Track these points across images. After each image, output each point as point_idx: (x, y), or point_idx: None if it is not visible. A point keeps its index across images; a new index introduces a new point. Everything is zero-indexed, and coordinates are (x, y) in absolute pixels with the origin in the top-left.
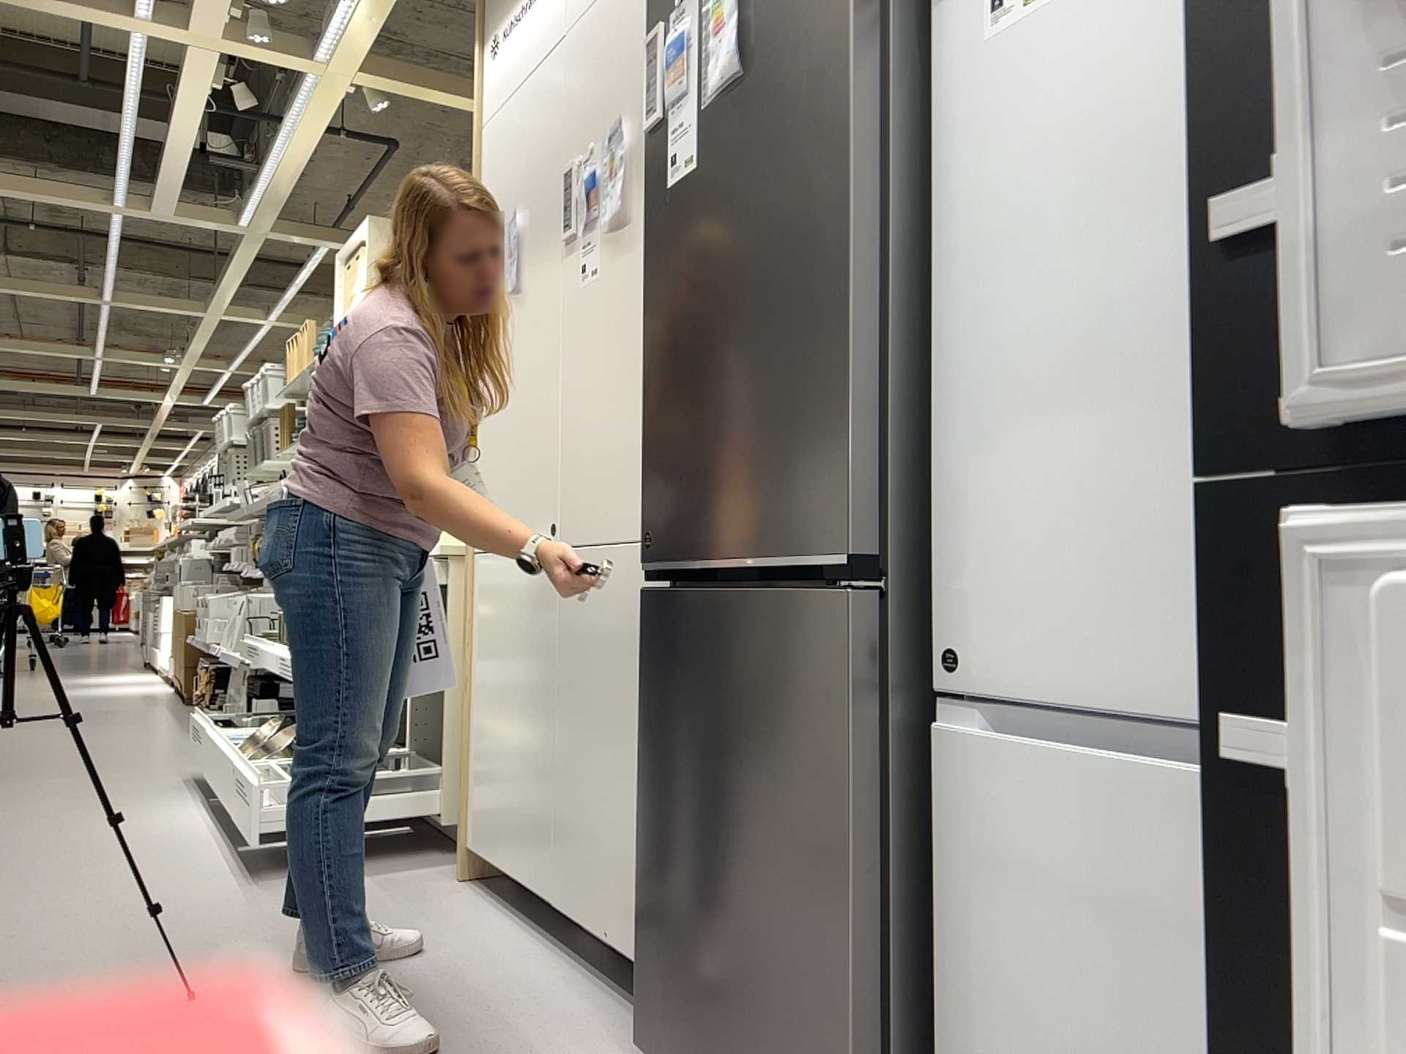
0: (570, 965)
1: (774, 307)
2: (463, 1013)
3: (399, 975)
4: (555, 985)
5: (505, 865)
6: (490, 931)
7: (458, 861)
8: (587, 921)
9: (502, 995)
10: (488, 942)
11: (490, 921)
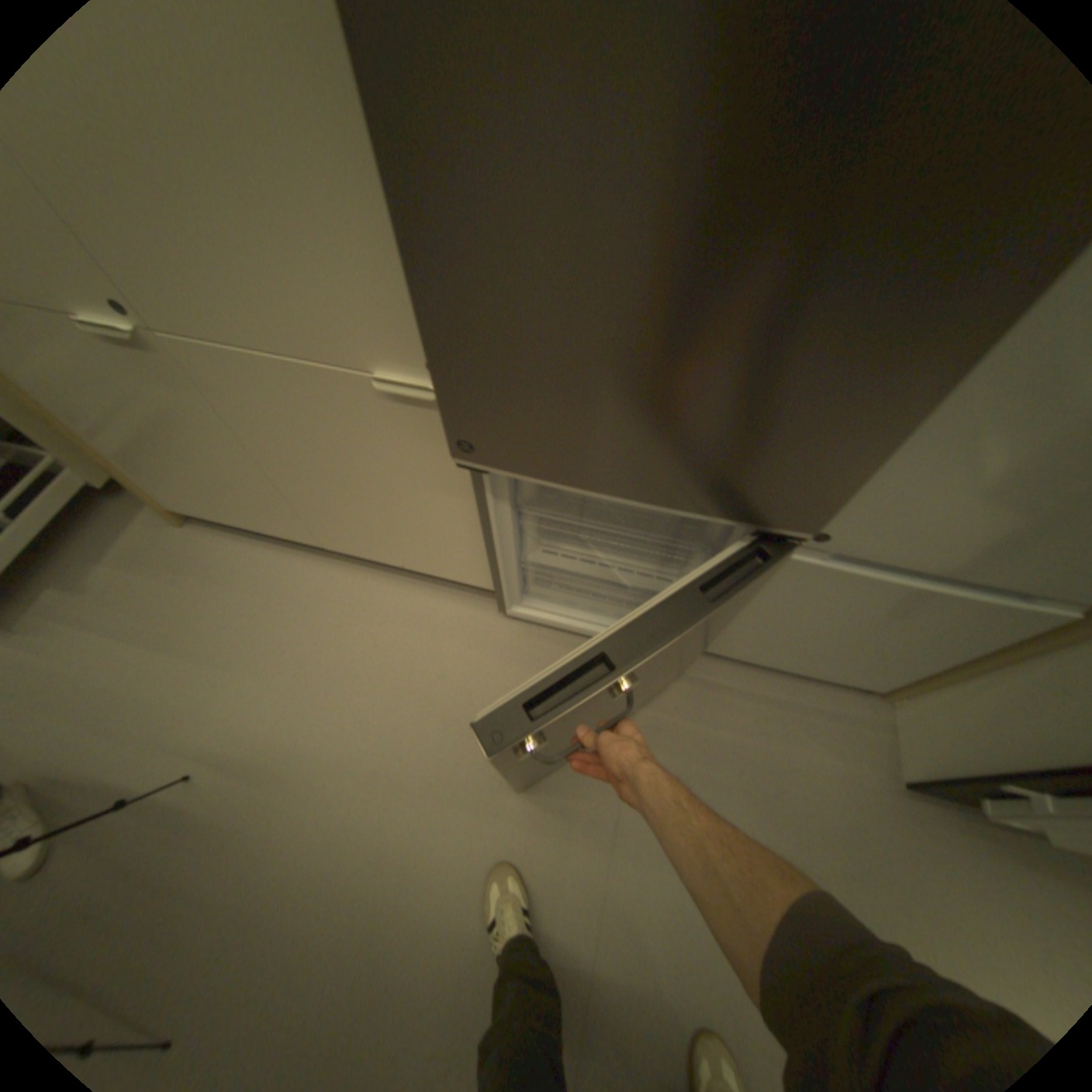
0: (362, 569)
1: (823, 288)
2: (359, 654)
3: (278, 651)
4: (376, 593)
5: (235, 524)
6: (273, 569)
7: (162, 518)
8: (372, 558)
9: (360, 624)
10: (286, 580)
11: (260, 558)
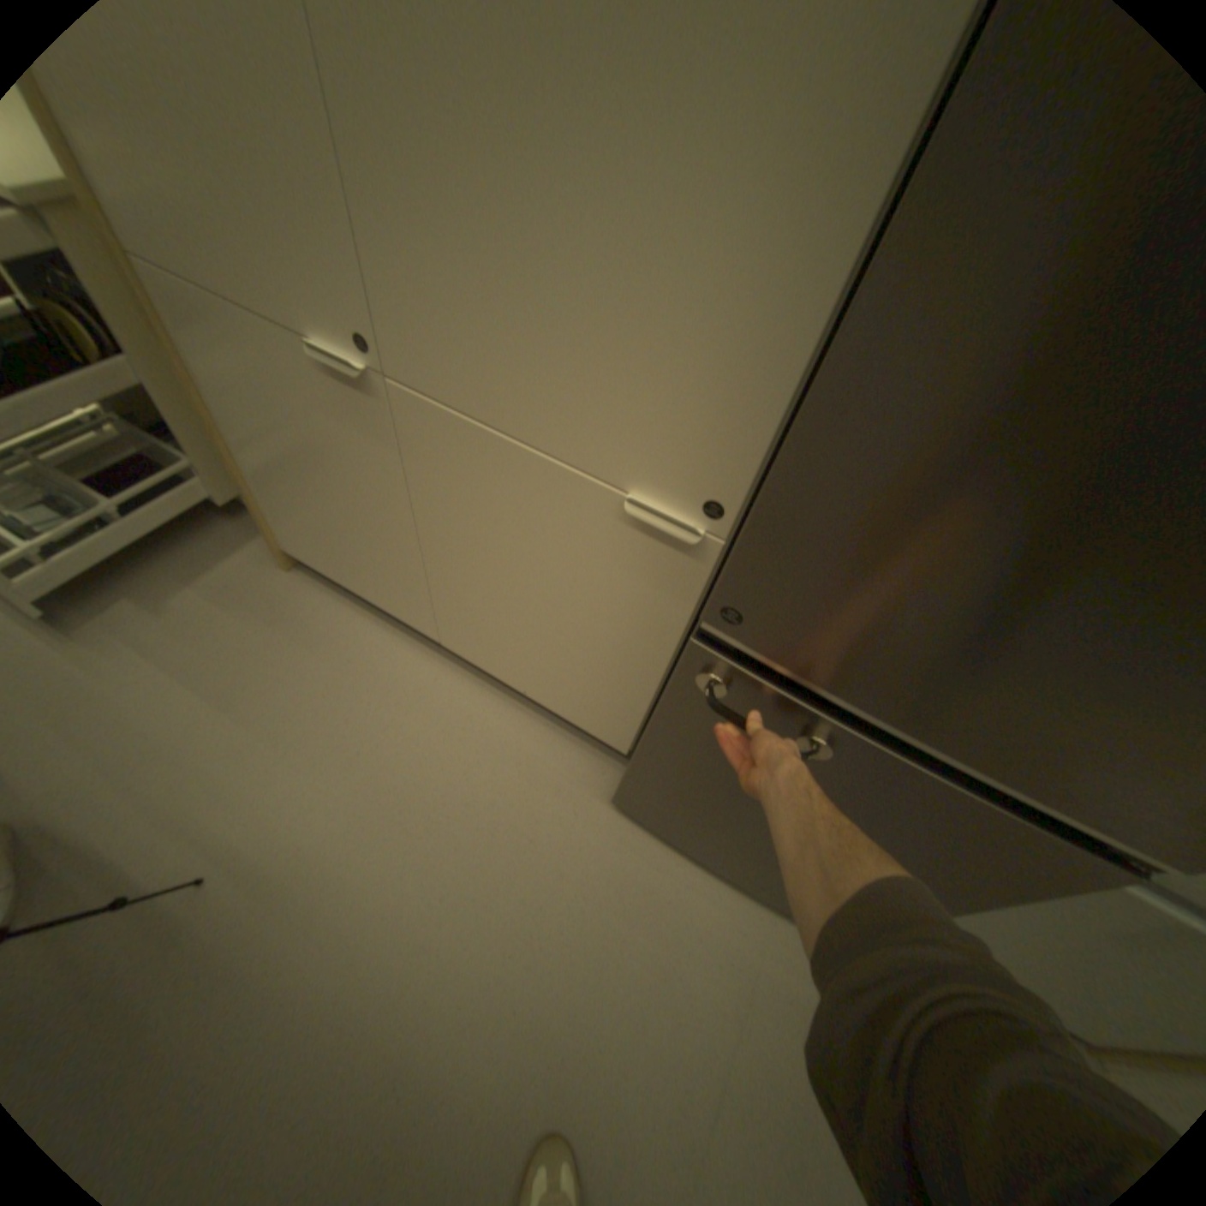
0: (474, 679)
1: None
2: (445, 783)
3: (353, 750)
4: (483, 713)
5: (353, 588)
6: (375, 649)
7: (275, 556)
8: (494, 672)
9: (455, 745)
10: (386, 666)
11: (364, 632)
